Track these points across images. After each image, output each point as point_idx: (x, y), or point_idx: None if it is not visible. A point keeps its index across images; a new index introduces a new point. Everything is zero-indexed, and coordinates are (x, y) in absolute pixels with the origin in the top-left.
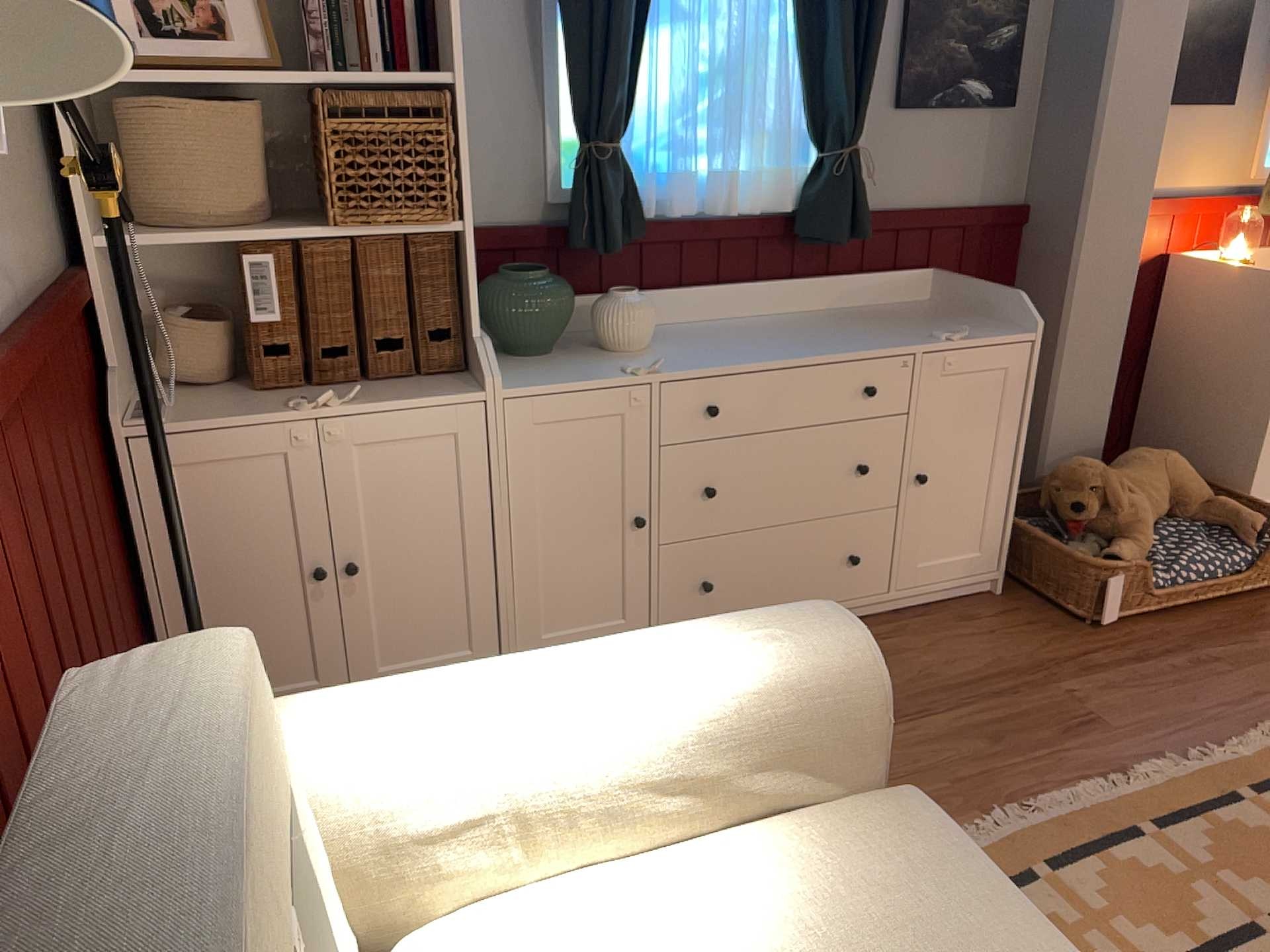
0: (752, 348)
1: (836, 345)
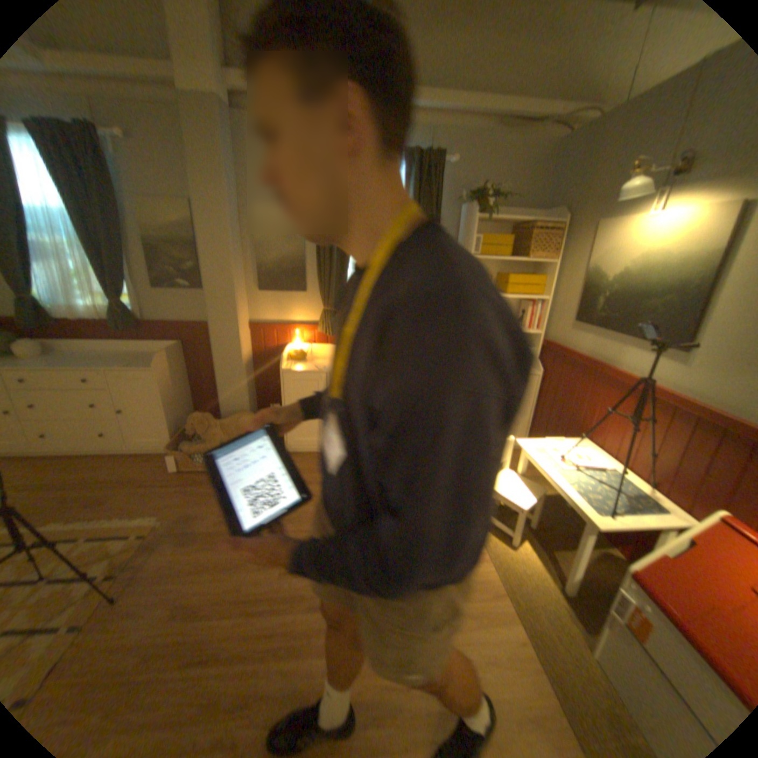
0: (54, 364)
1: (80, 366)
